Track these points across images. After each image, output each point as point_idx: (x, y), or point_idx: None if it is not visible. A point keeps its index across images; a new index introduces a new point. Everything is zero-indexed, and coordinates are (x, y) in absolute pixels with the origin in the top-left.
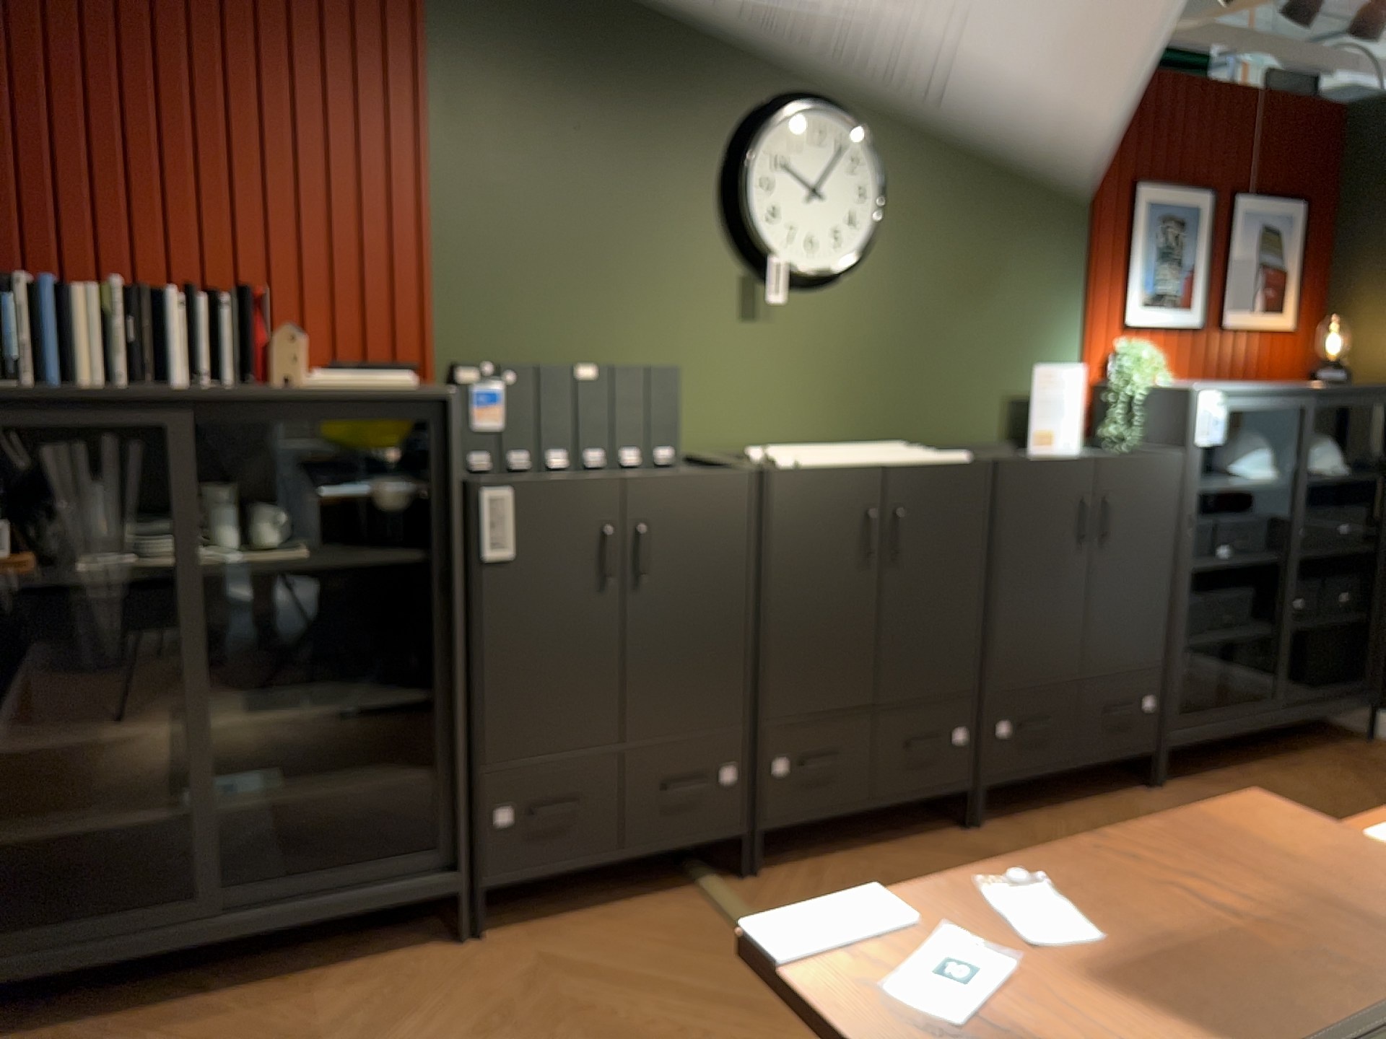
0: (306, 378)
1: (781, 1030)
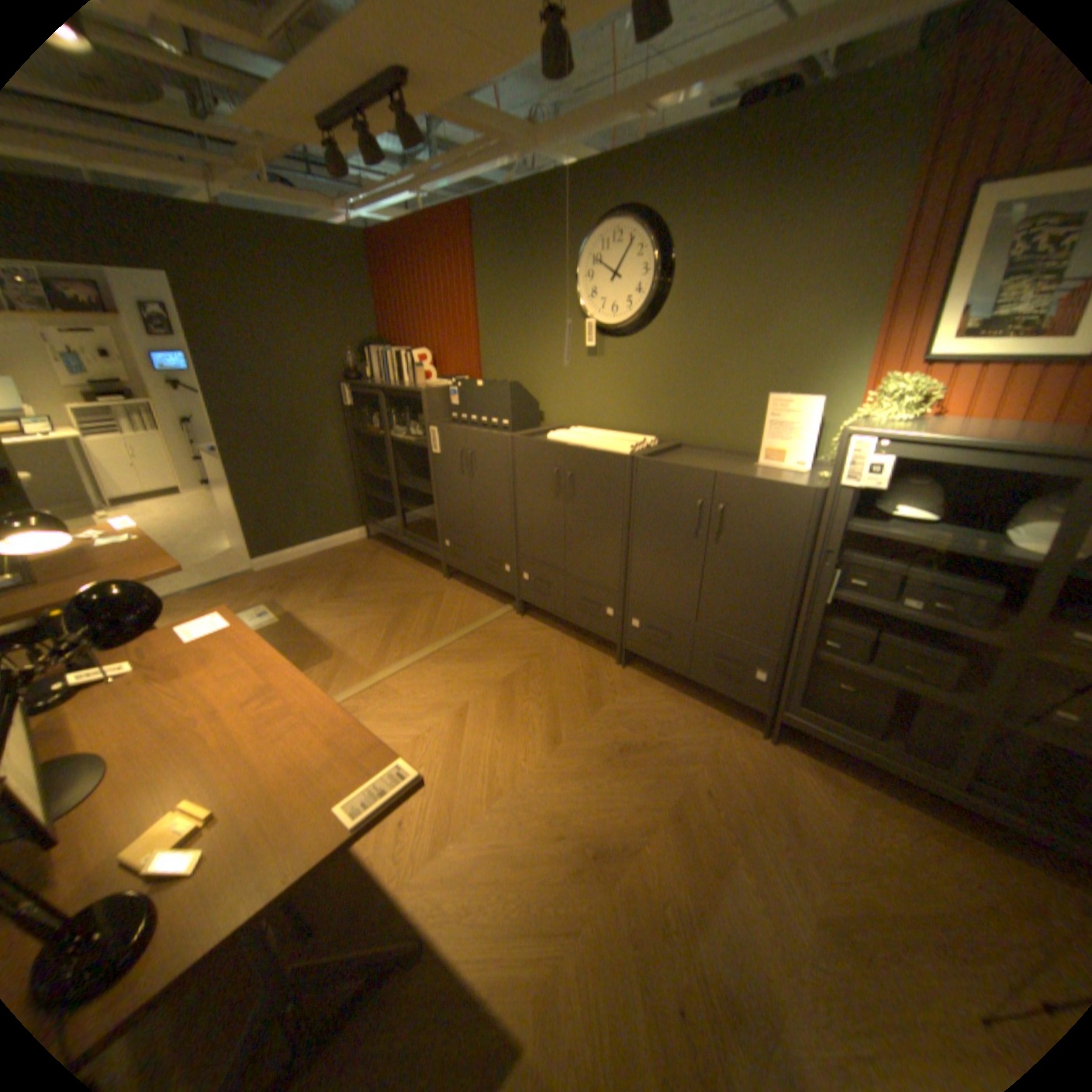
0: (423, 382)
1: (418, 643)
